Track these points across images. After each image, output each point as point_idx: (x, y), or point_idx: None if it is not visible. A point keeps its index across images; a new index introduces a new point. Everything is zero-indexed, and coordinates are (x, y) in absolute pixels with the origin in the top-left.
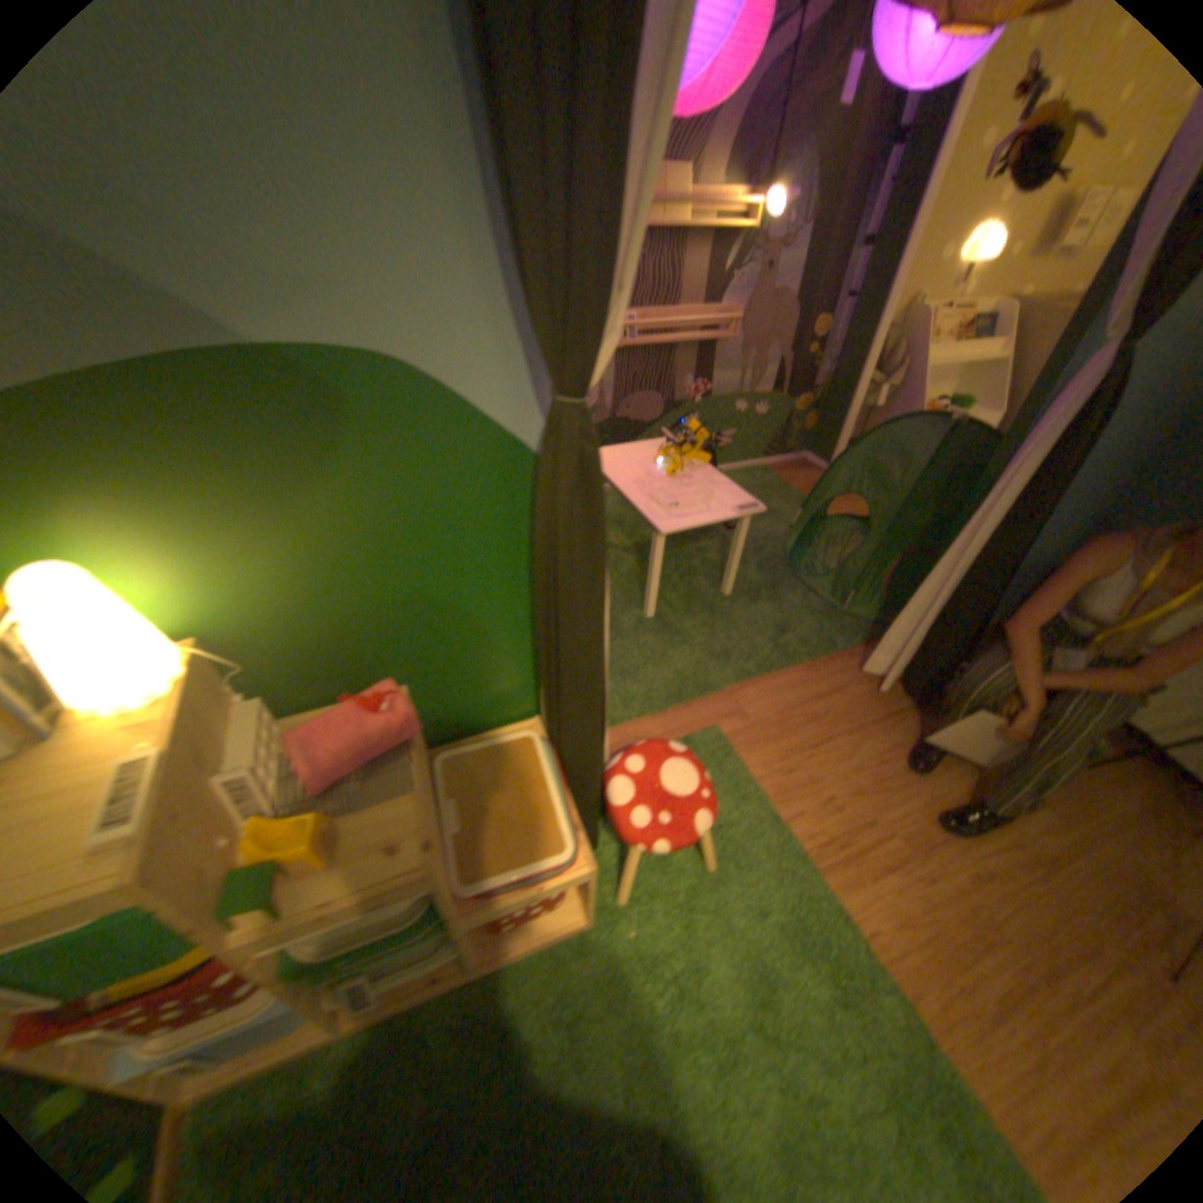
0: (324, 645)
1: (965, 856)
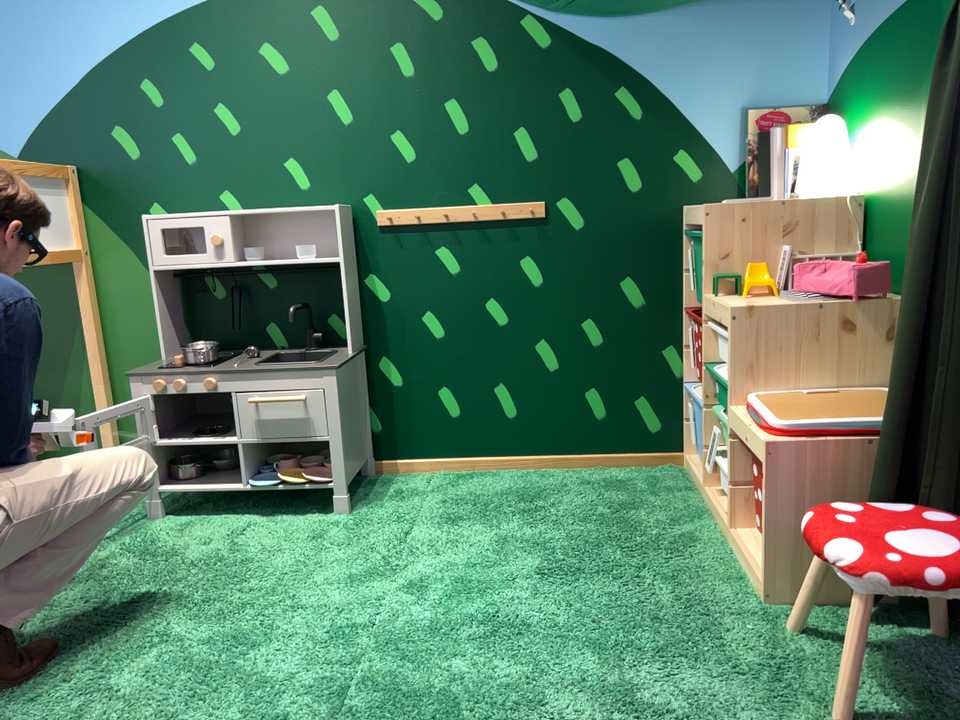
0: (897, 232)
1: None
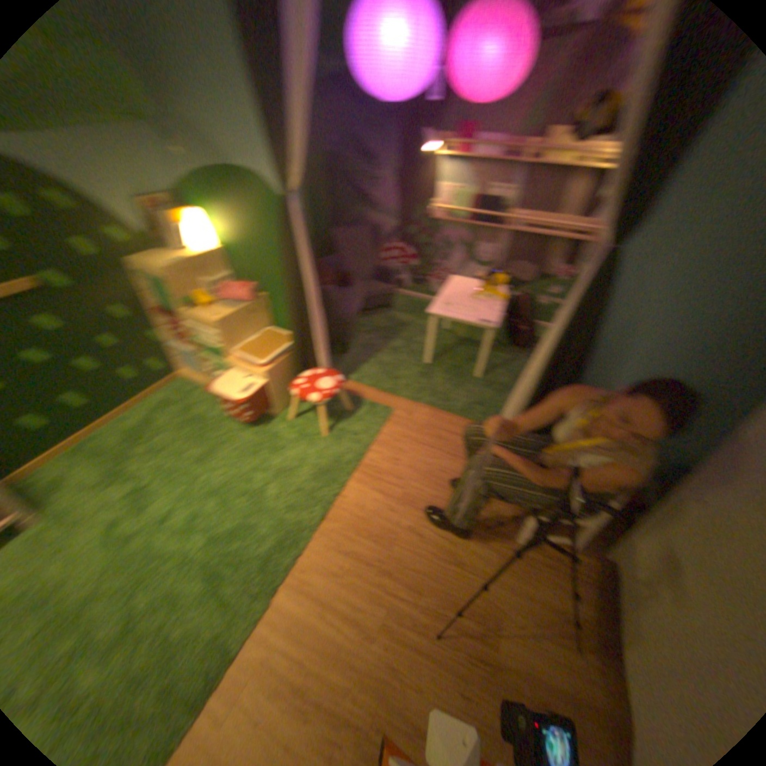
0: (244, 267)
1: (419, 522)
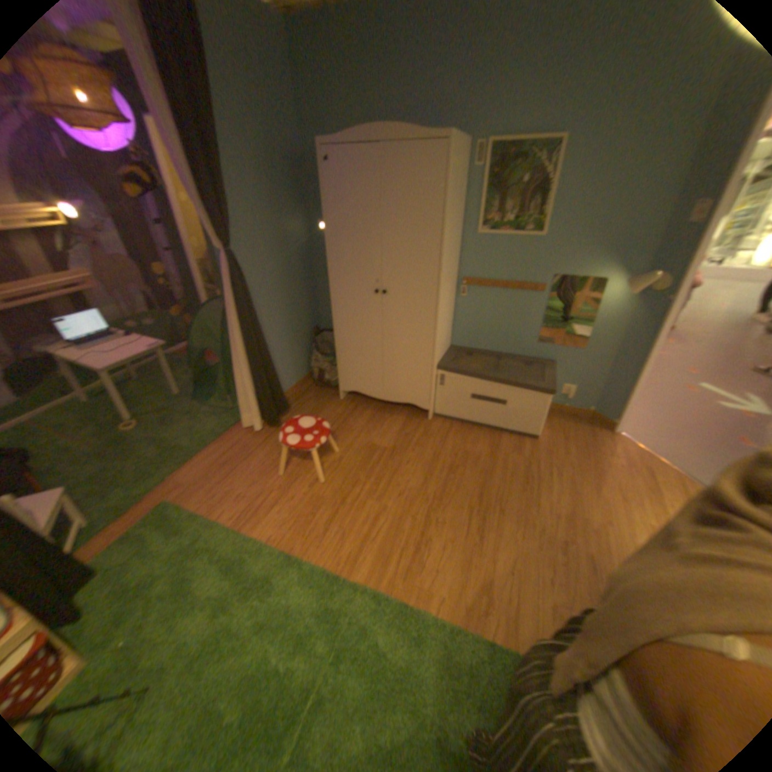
0: None
1: (305, 478)
